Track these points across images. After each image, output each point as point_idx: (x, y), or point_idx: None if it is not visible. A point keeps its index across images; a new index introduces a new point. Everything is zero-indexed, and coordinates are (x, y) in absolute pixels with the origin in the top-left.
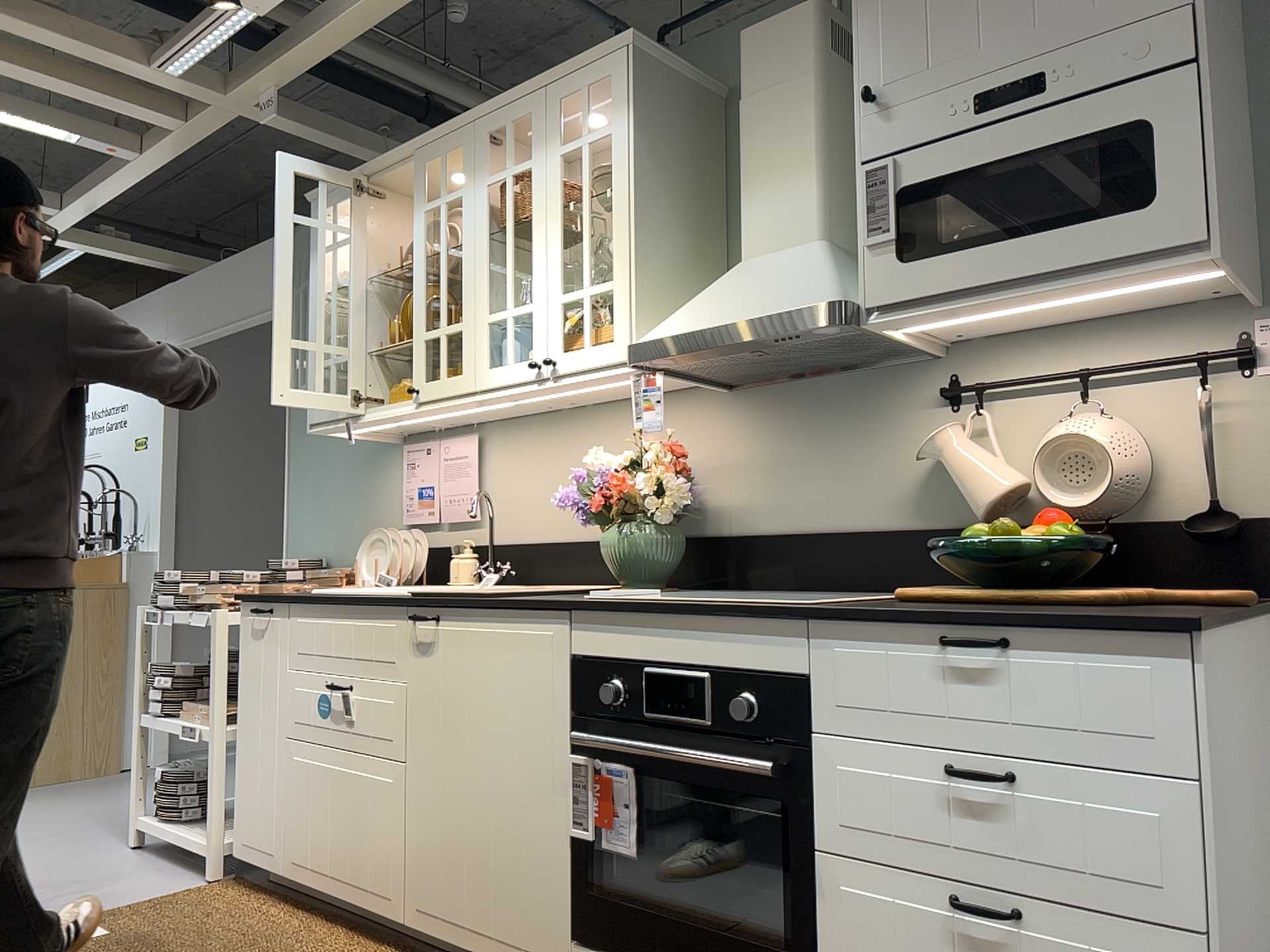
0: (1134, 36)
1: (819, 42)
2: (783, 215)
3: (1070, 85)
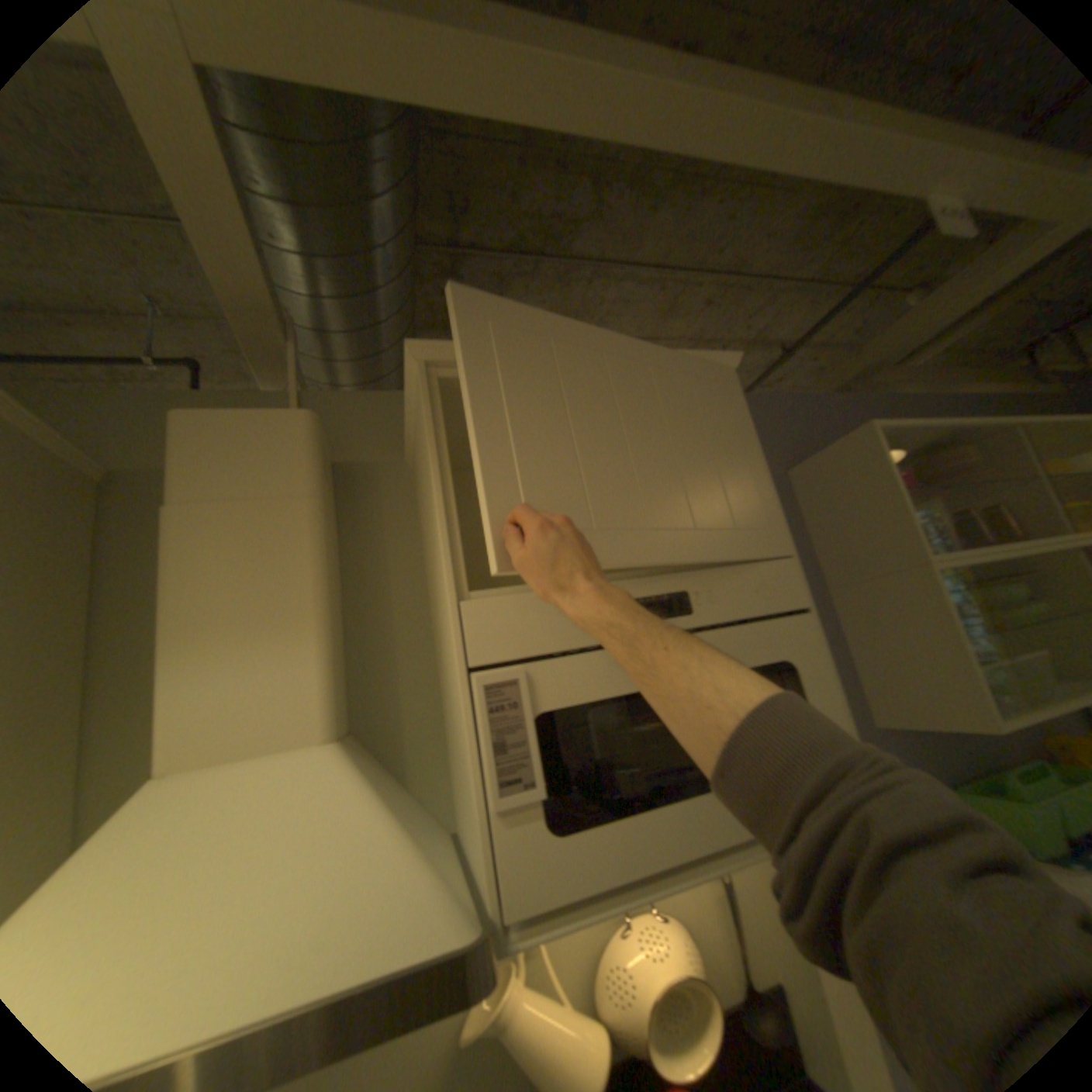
0: (763, 572)
1: (320, 459)
2: (259, 696)
3: (719, 609)
